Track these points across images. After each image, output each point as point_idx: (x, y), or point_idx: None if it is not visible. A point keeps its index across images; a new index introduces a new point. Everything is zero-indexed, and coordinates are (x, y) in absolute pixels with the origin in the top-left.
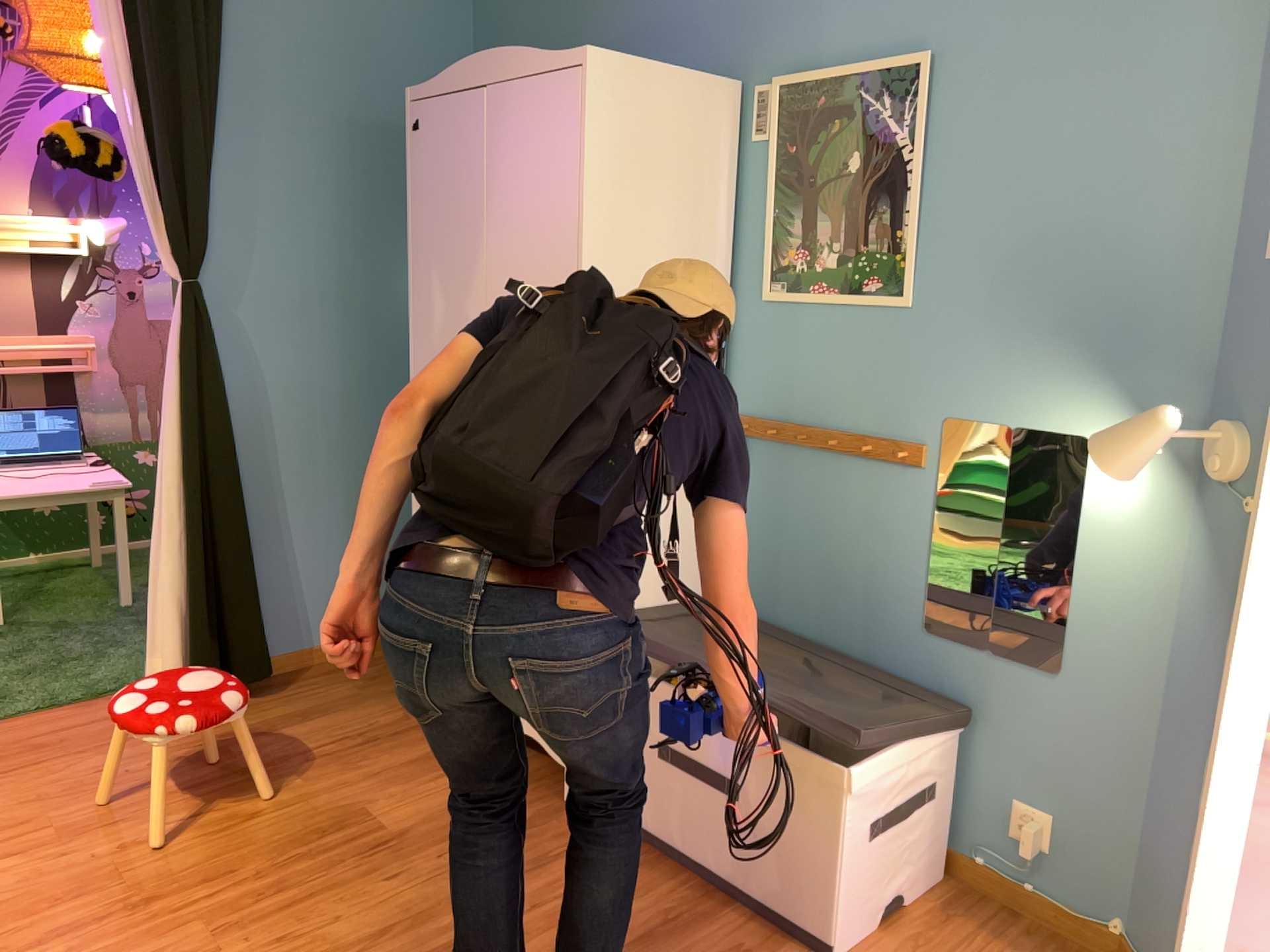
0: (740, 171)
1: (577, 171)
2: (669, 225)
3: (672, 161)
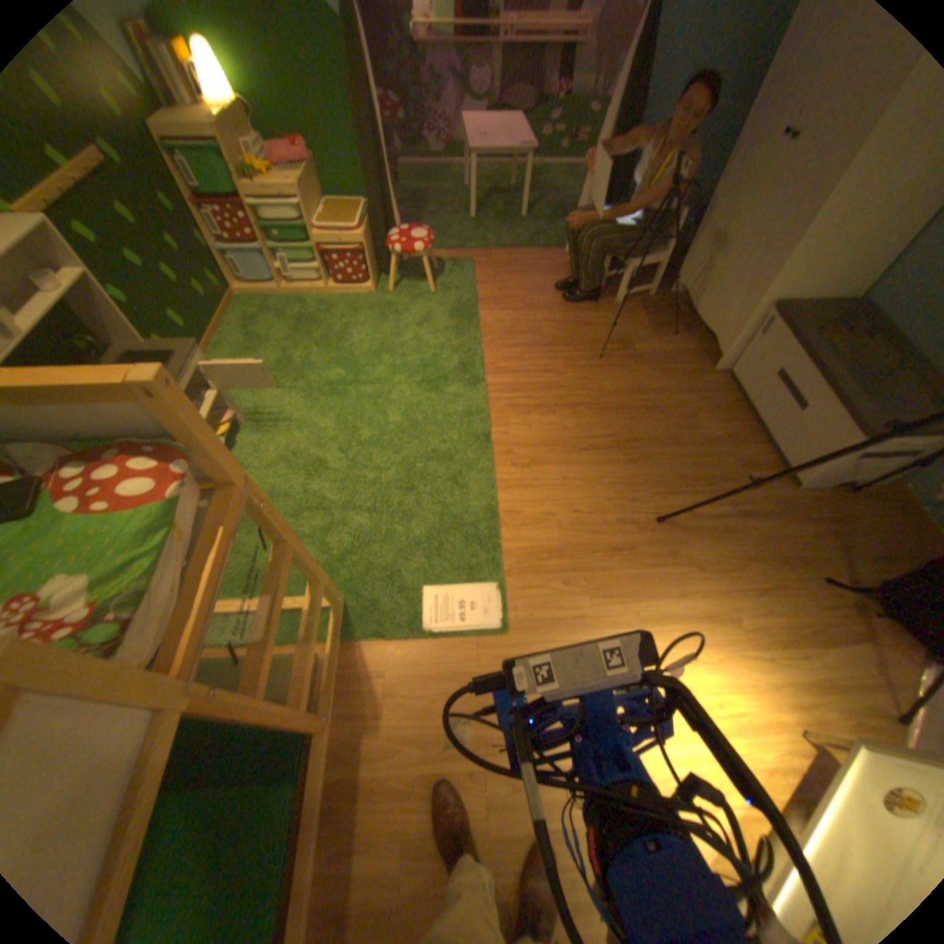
0: None
1: None
2: None
3: None
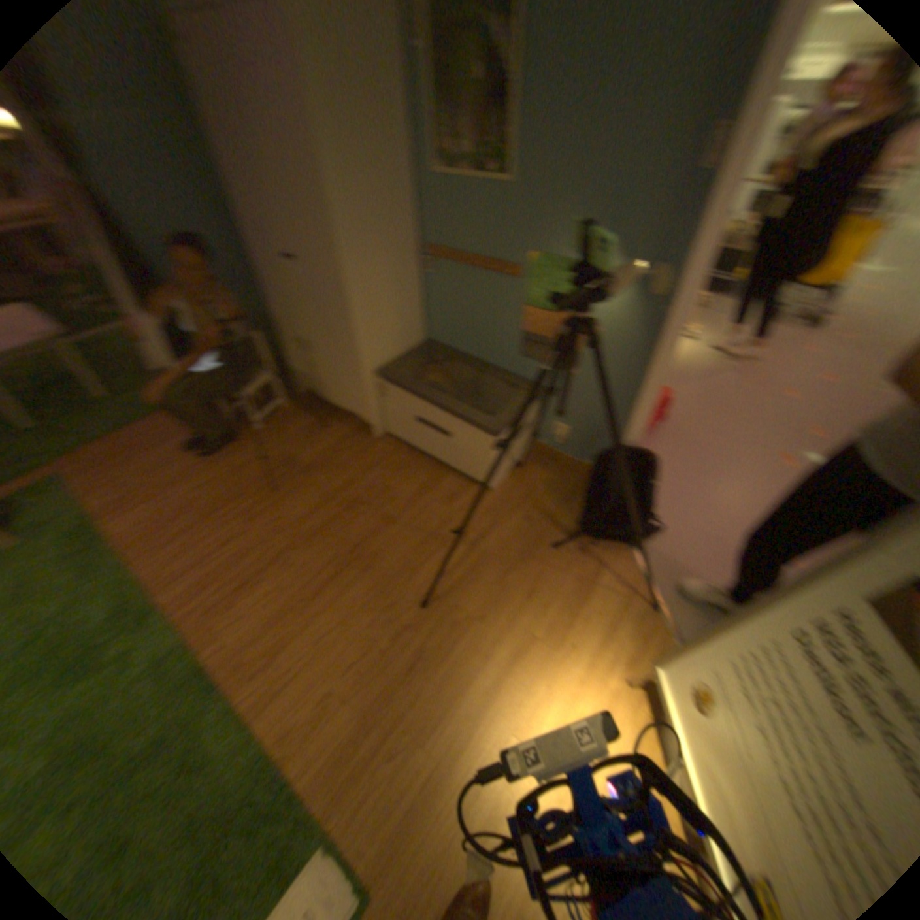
0: (404, 75)
1: (297, 97)
2: (366, 128)
3: (359, 75)
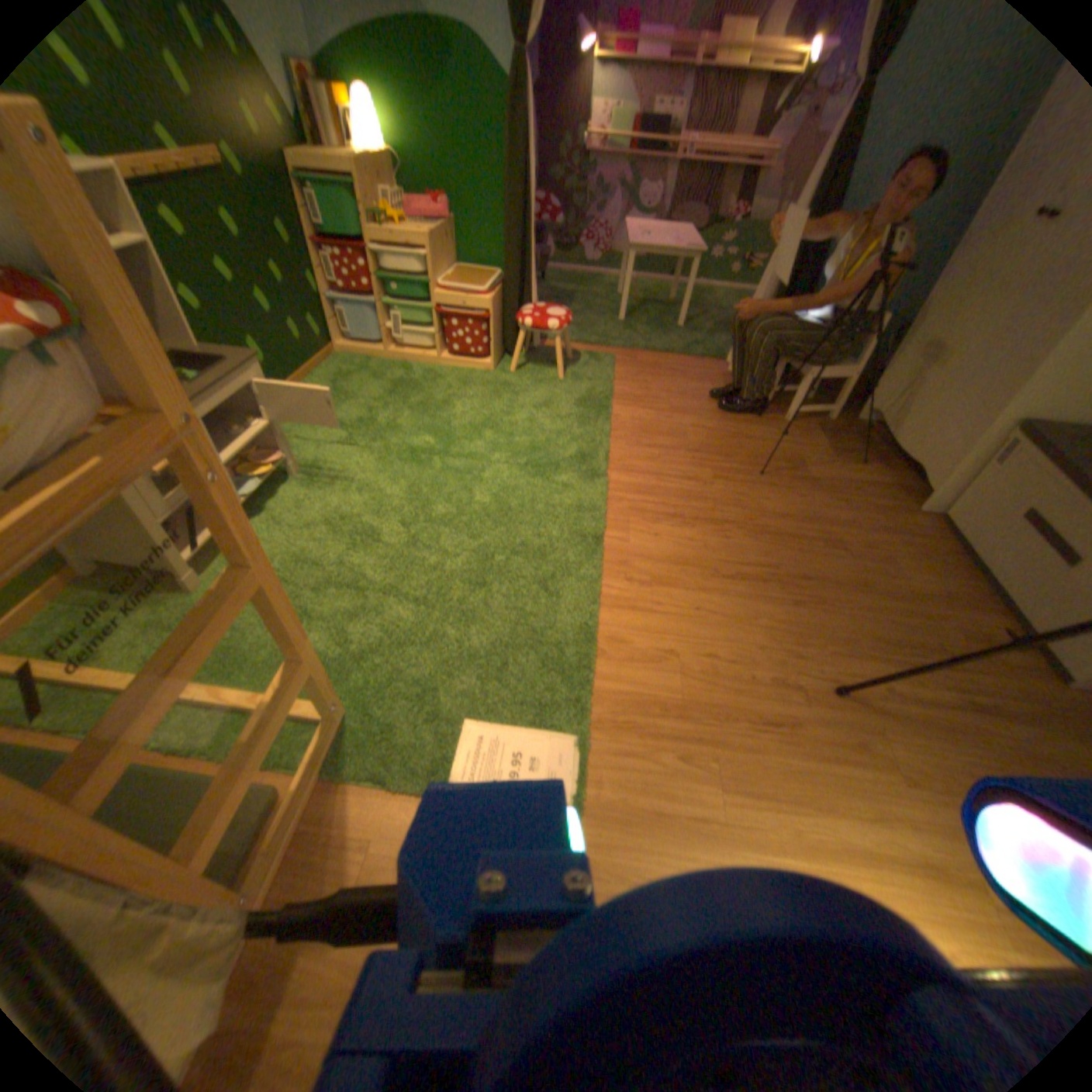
0: None
1: None
2: None
3: None
